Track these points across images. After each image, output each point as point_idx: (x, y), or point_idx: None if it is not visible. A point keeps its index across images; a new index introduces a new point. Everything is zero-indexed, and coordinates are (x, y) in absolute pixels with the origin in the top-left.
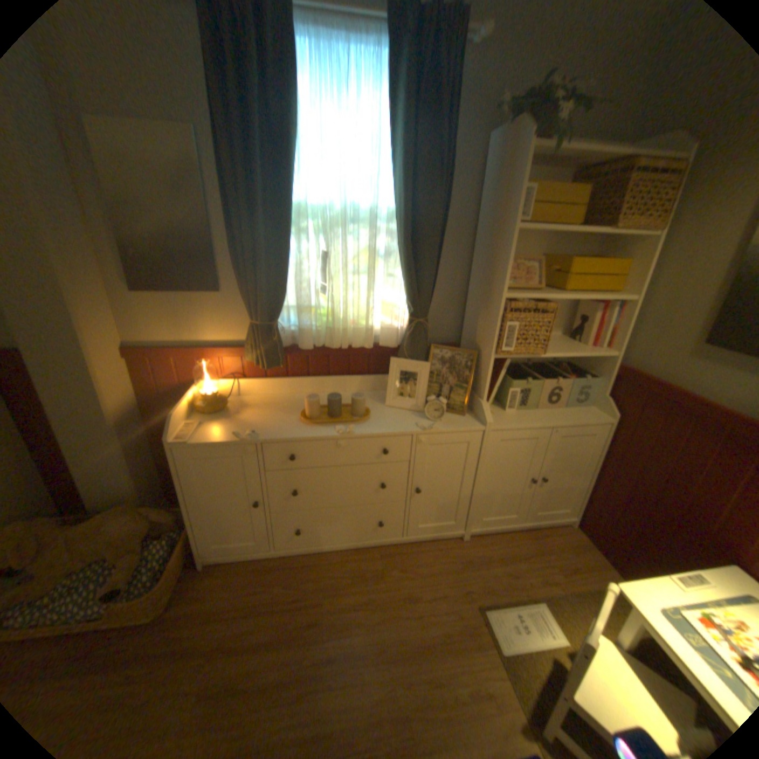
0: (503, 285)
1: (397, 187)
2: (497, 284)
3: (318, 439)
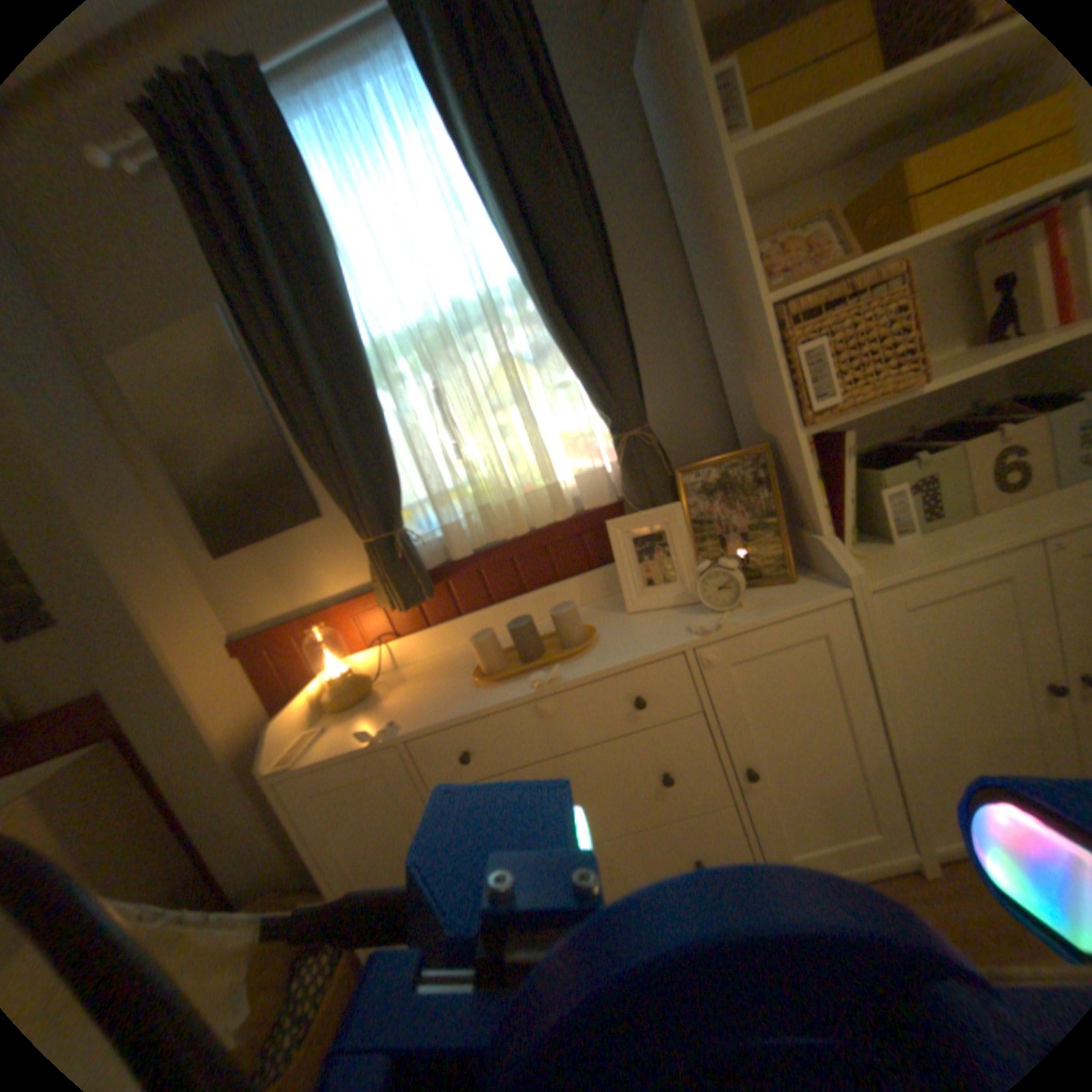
0: (755, 278)
1: (509, 236)
2: (745, 287)
3: (500, 707)
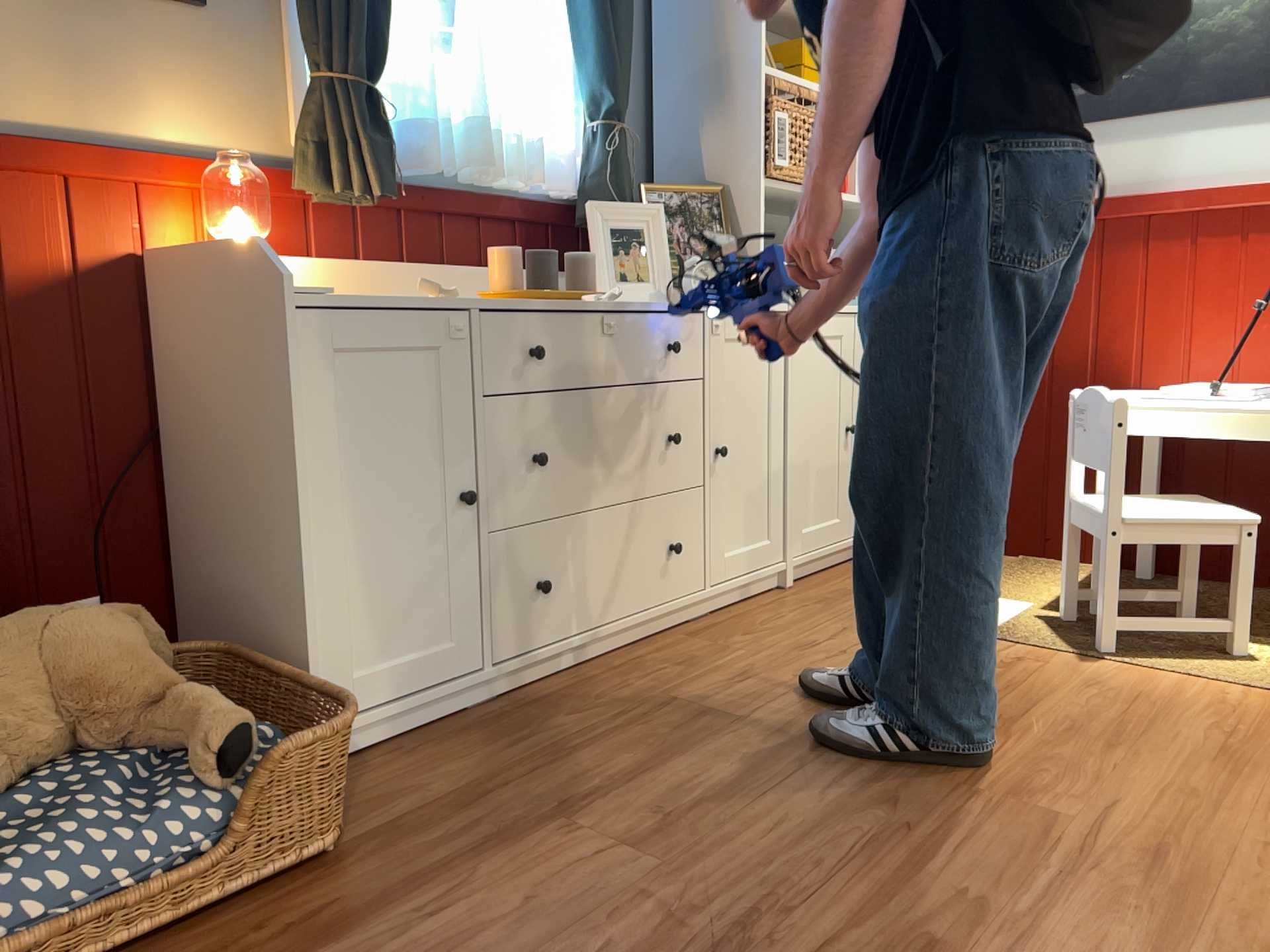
0: (756, 50)
1: None
2: (739, 55)
3: (571, 310)
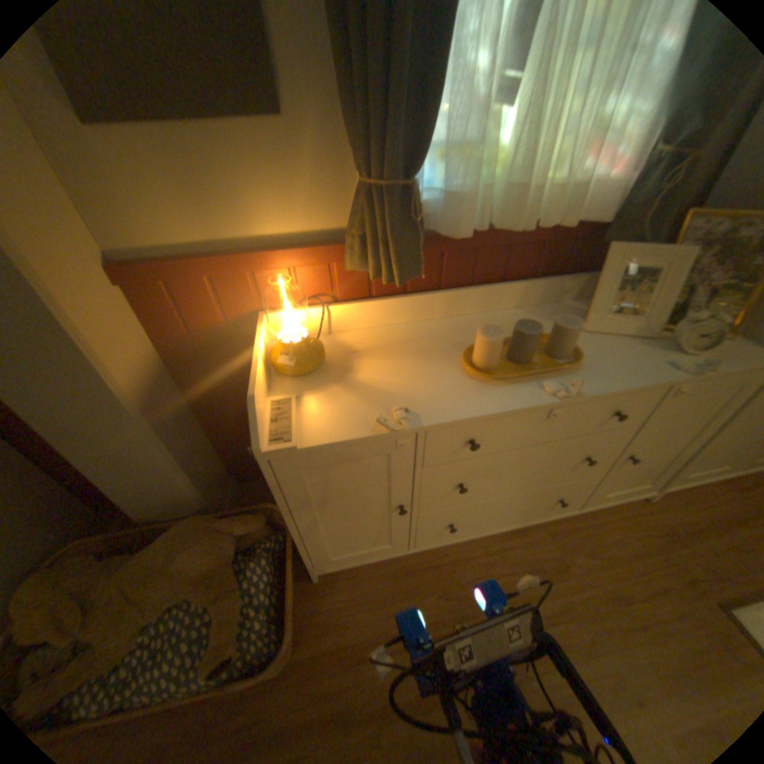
0: None
1: None
2: None
3: (520, 409)
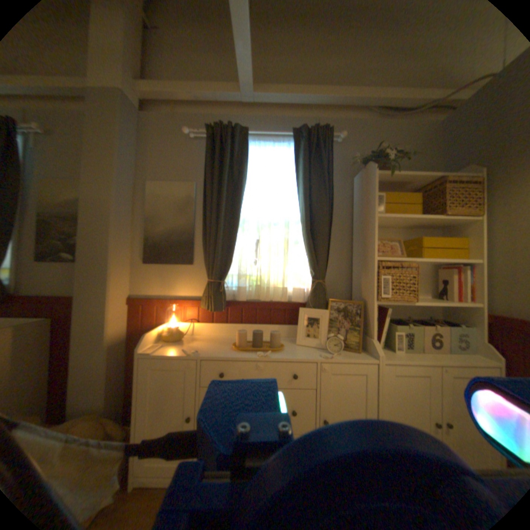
0: (374, 251)
1: (301, 205)
2: (370, 252)
3: (243, 360)
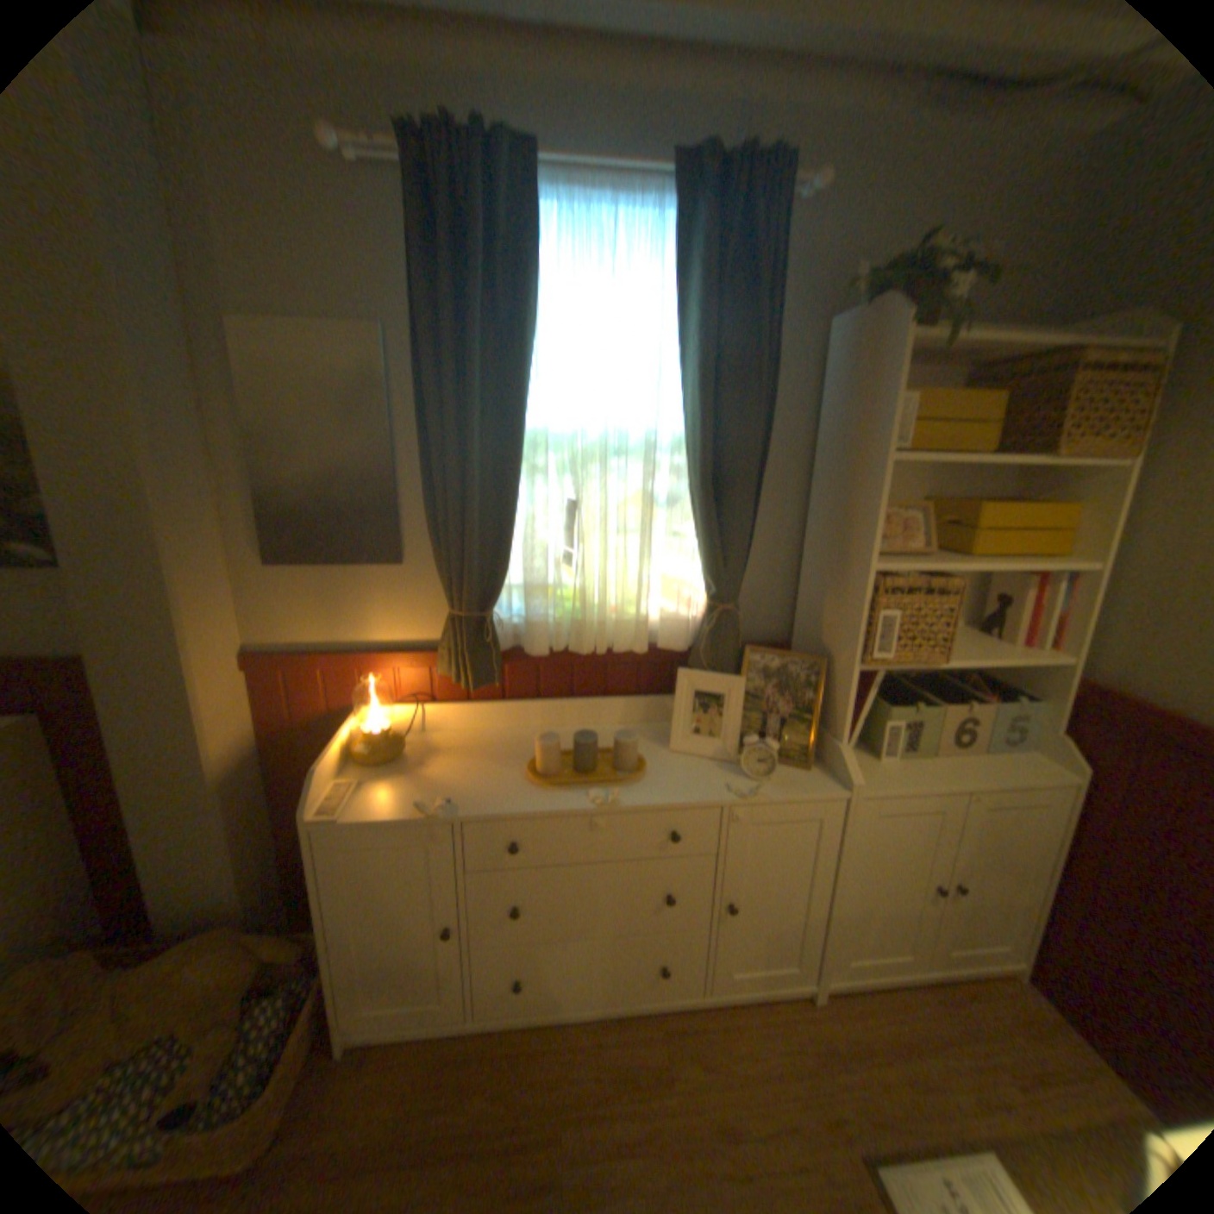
0: (871, 549)
1: (687, 400)
2: (858, 546)
3: (559, 814)
